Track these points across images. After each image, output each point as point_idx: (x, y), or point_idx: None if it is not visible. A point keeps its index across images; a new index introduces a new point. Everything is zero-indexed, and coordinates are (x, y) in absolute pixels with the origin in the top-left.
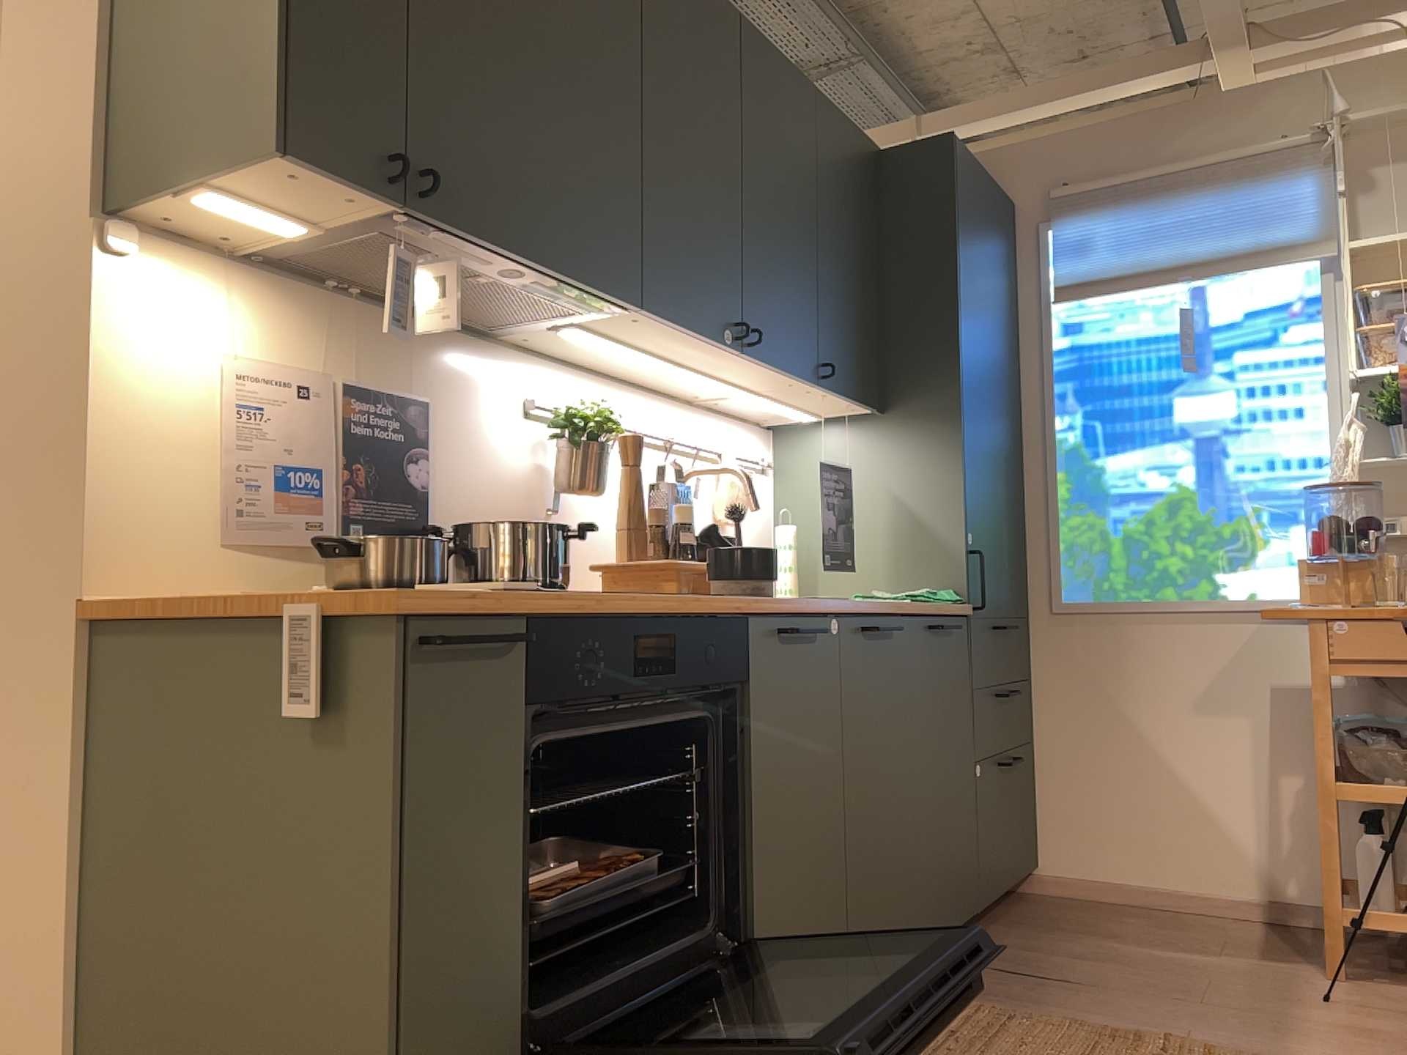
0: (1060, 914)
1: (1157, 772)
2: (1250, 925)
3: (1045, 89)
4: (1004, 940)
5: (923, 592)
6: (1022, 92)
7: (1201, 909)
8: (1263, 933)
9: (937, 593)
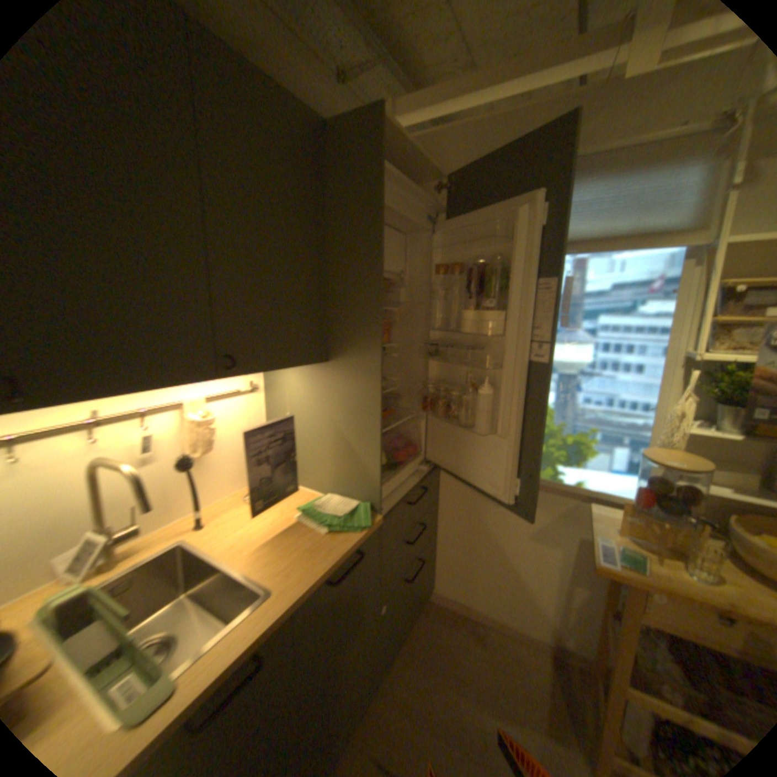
0: (438, 641)
1: (503, 565)
2: (543, 664)
3: (488, 72)
4: (395, 695)
5: (343, 513)
6: (469, 76)
7: (517, 639)
8: (551, 679)
9: (356, 508)
